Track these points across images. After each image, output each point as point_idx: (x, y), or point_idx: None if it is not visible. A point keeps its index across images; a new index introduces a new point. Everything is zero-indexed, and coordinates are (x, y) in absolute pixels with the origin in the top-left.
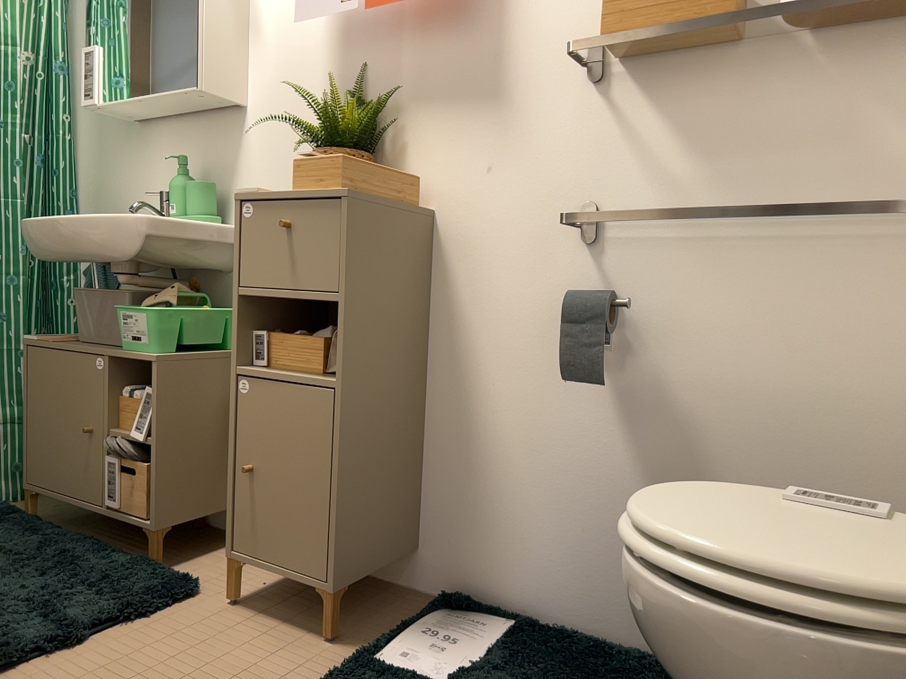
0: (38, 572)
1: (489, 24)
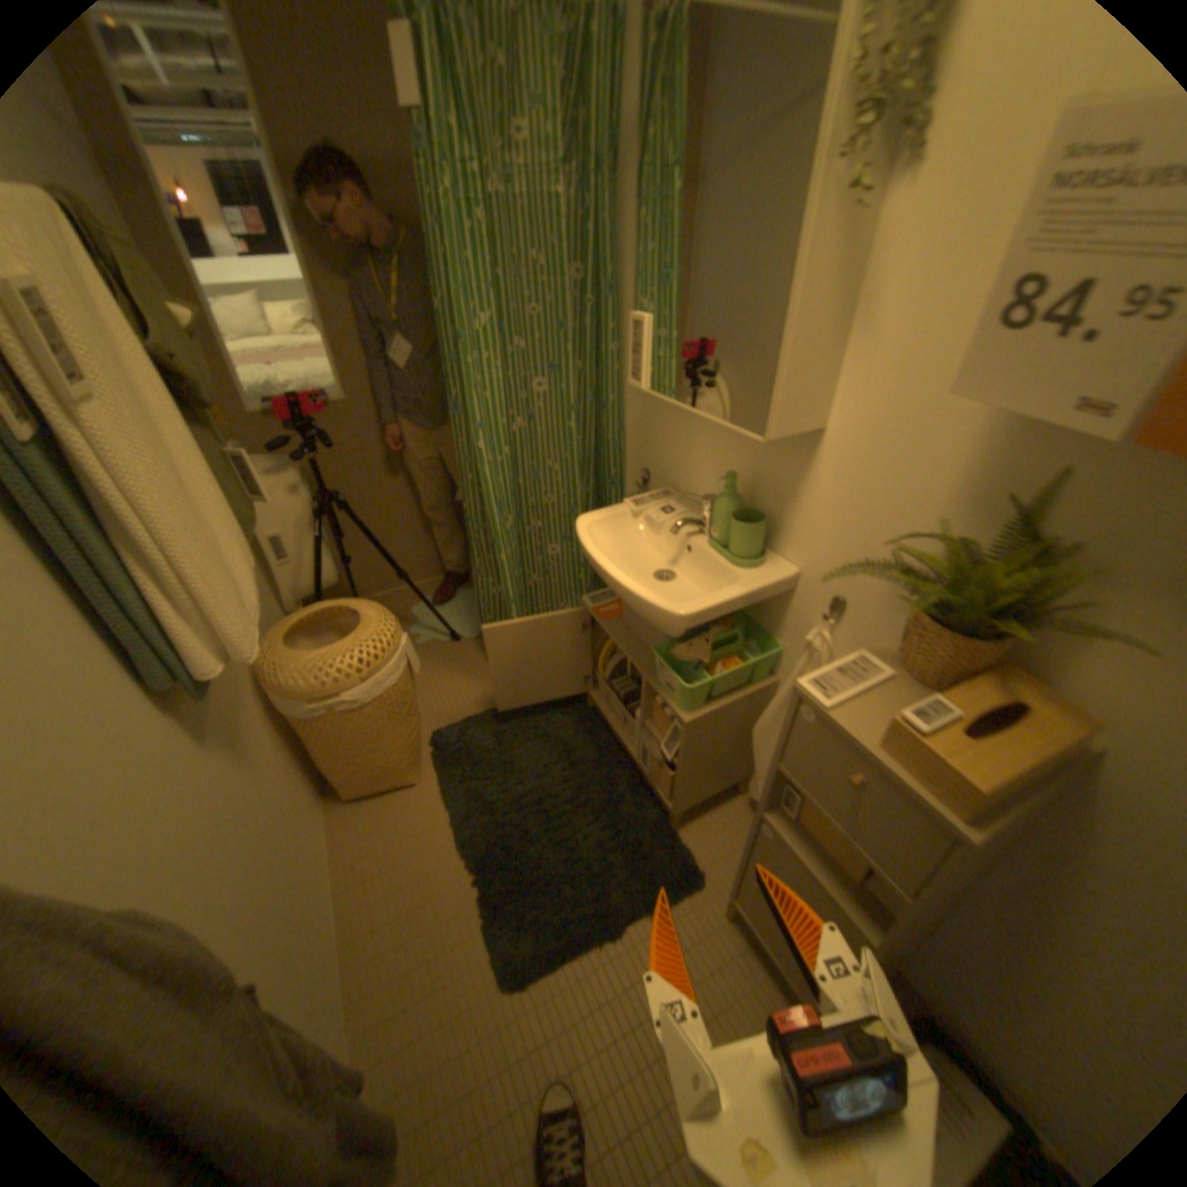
0: (596, 818)
1: None
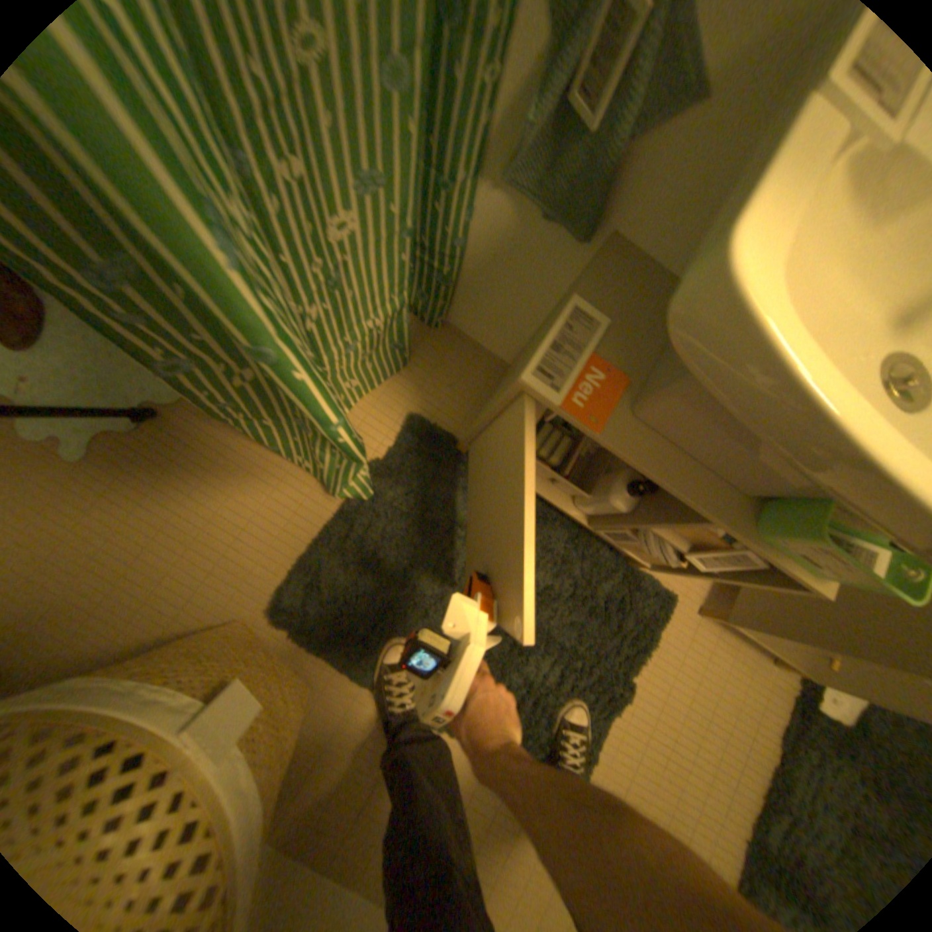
0: (558, 602)
1: None
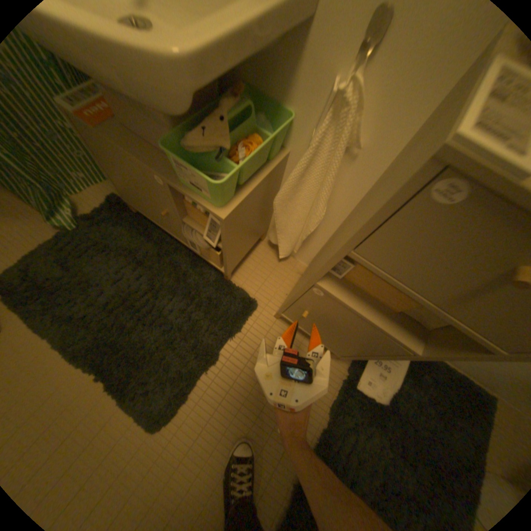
0: (173, 295)
1: None
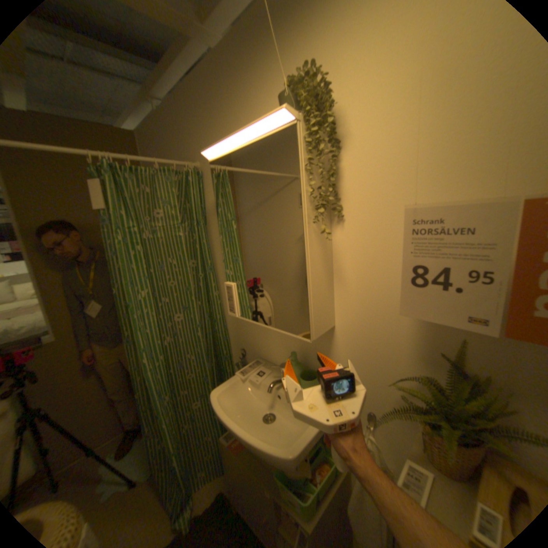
0: None
1: None
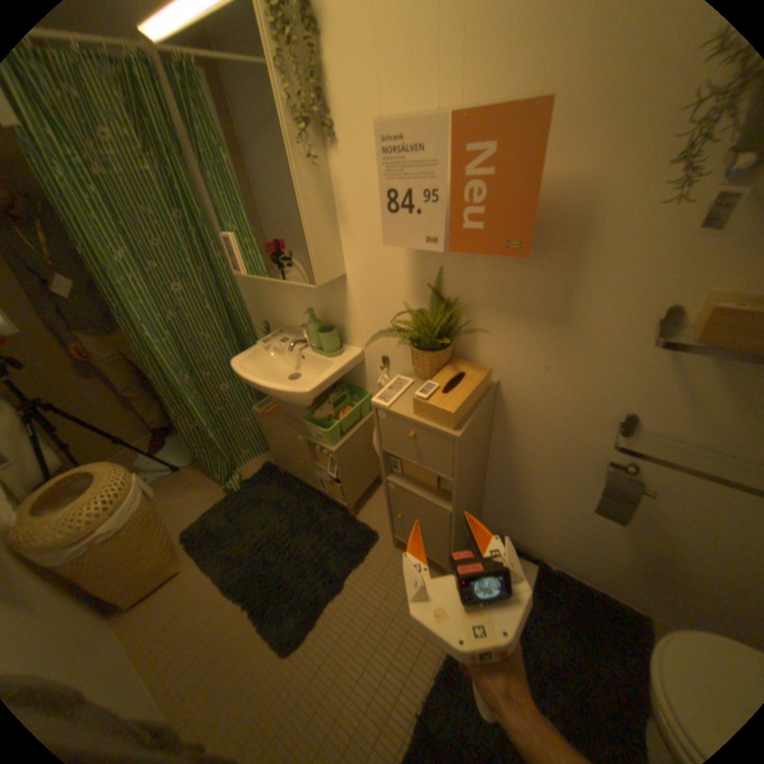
0: (306, 533)
1: (564, 261)
